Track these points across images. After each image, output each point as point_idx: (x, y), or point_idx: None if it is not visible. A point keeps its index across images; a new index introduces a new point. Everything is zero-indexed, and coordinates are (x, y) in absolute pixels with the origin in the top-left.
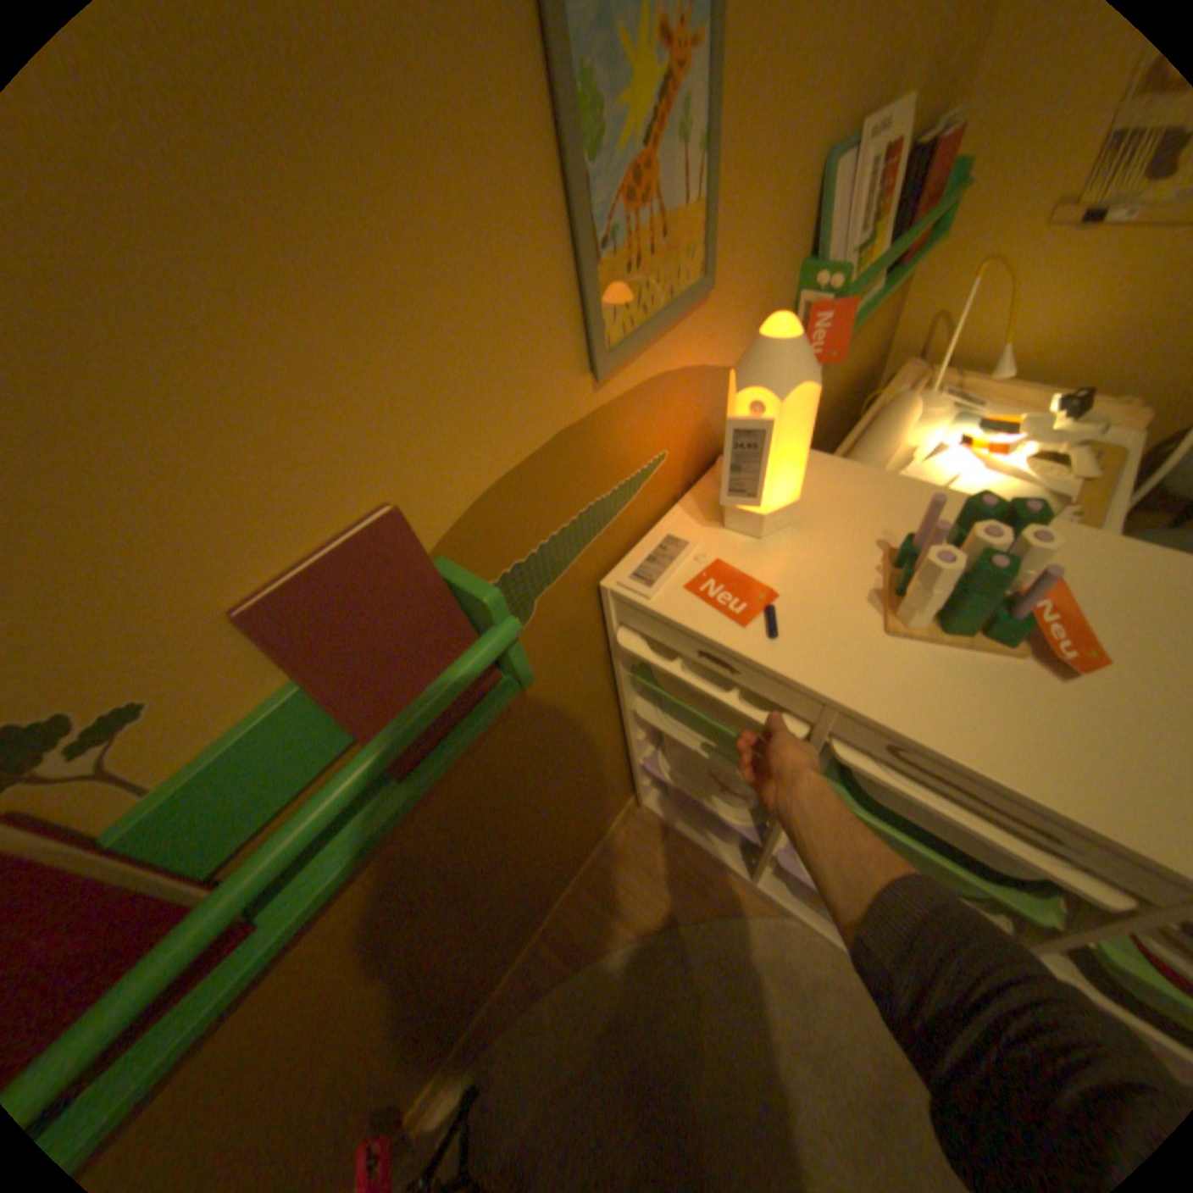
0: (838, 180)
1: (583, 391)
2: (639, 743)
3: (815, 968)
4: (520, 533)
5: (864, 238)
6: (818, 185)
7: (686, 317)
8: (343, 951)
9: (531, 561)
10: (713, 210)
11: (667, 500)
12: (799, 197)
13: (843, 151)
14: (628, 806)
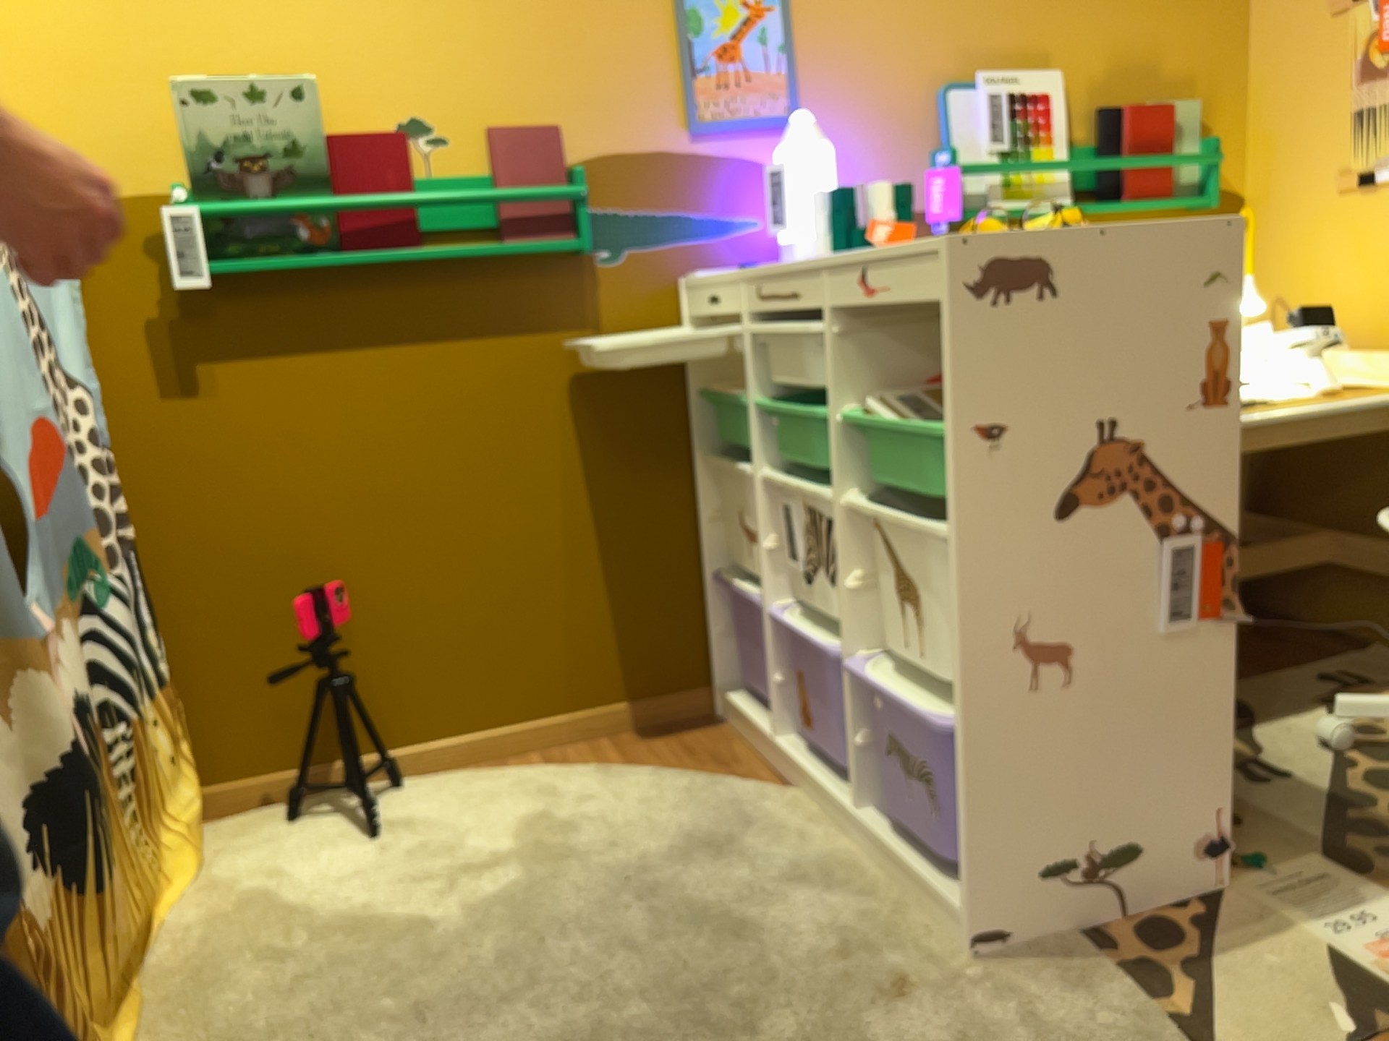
0: (949, 102)
1: (680, 136)
2: (712, 534)
3: (788, 818)
4: (621, 193)
5: (998, 147)
6: (933, 104)
7: (773, 133)
8: (422, 394)
9: (625, 217)
10: (790, 80)
11: (760, 261)
12: (905, 104)
13: (951, 86)
14: (701, 689)
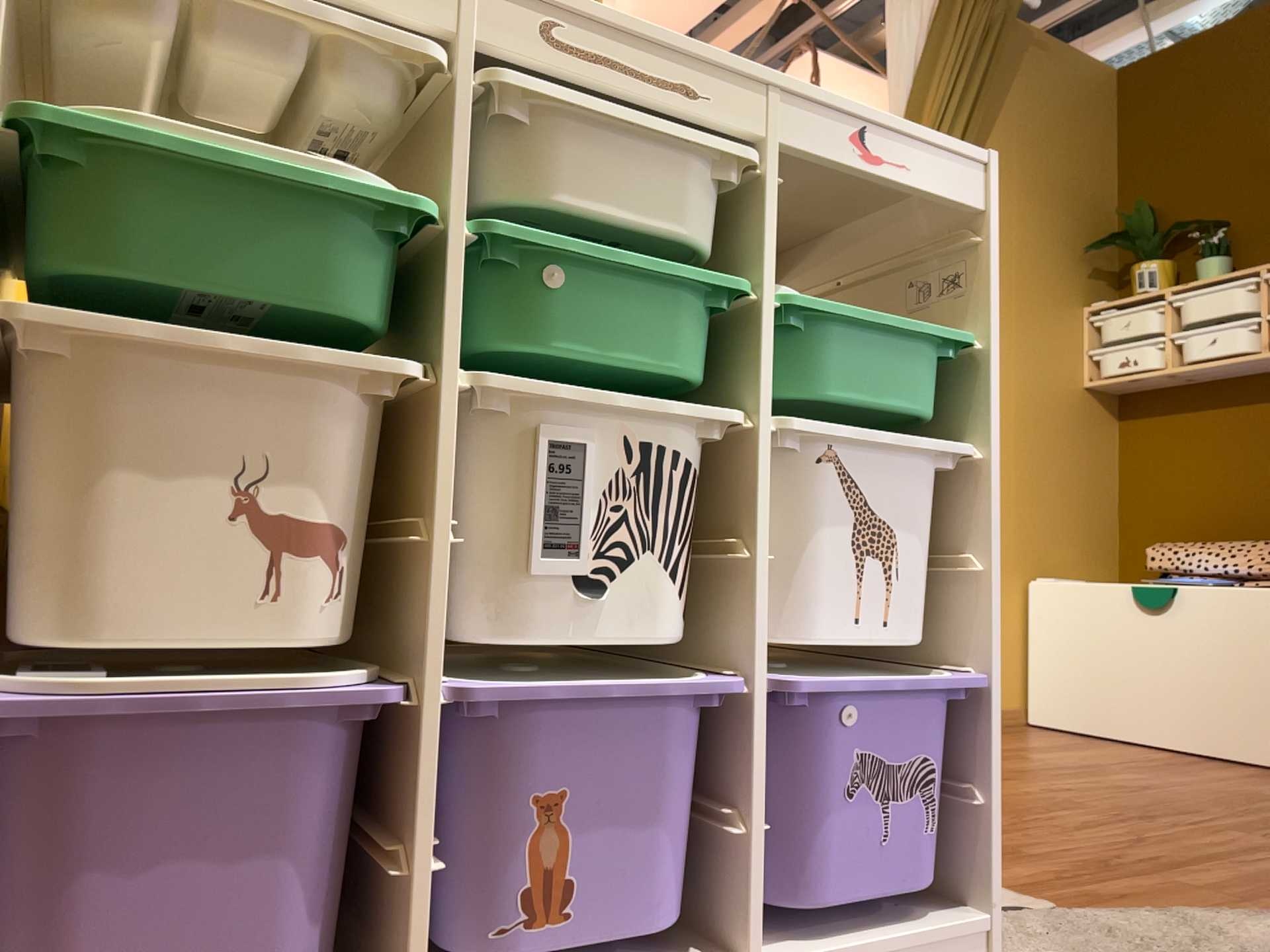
0: None
1: None
2: None
3: None
4: None
5: None
6: None
7: None
8: None
9: None
10: None
11: None
12: None
13: None
14: None
